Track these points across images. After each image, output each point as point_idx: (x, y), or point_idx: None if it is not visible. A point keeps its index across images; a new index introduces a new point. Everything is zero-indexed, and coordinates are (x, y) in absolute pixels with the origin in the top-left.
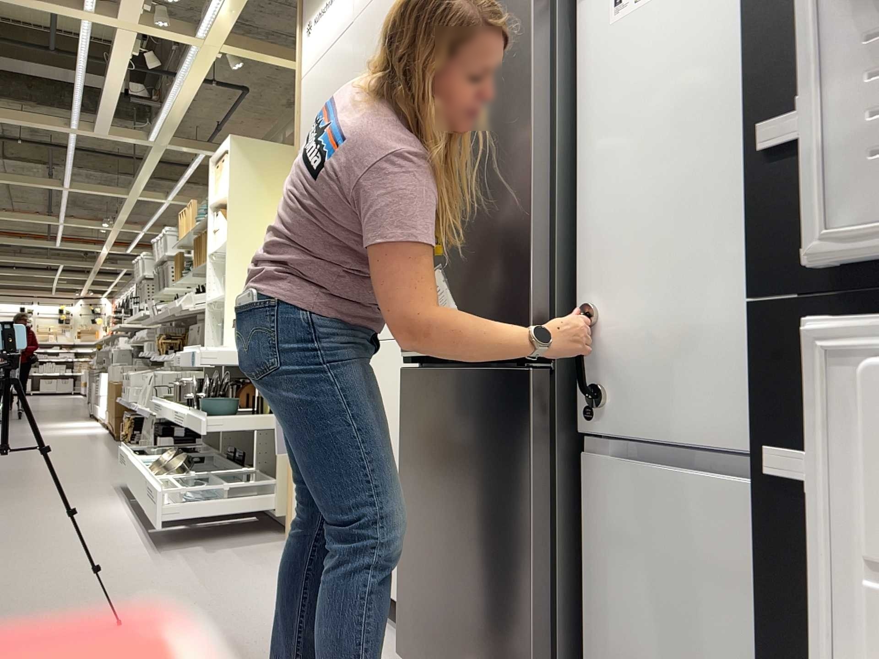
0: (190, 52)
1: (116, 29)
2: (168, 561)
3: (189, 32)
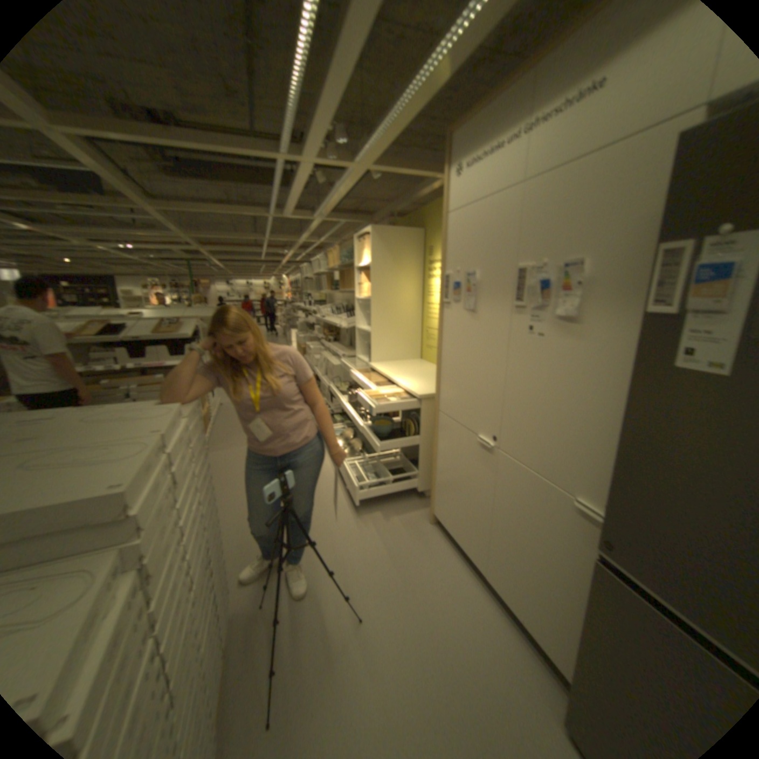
0: (346, 171)
1: (297, 159)
2: (366, 530)
3: (347, 158)
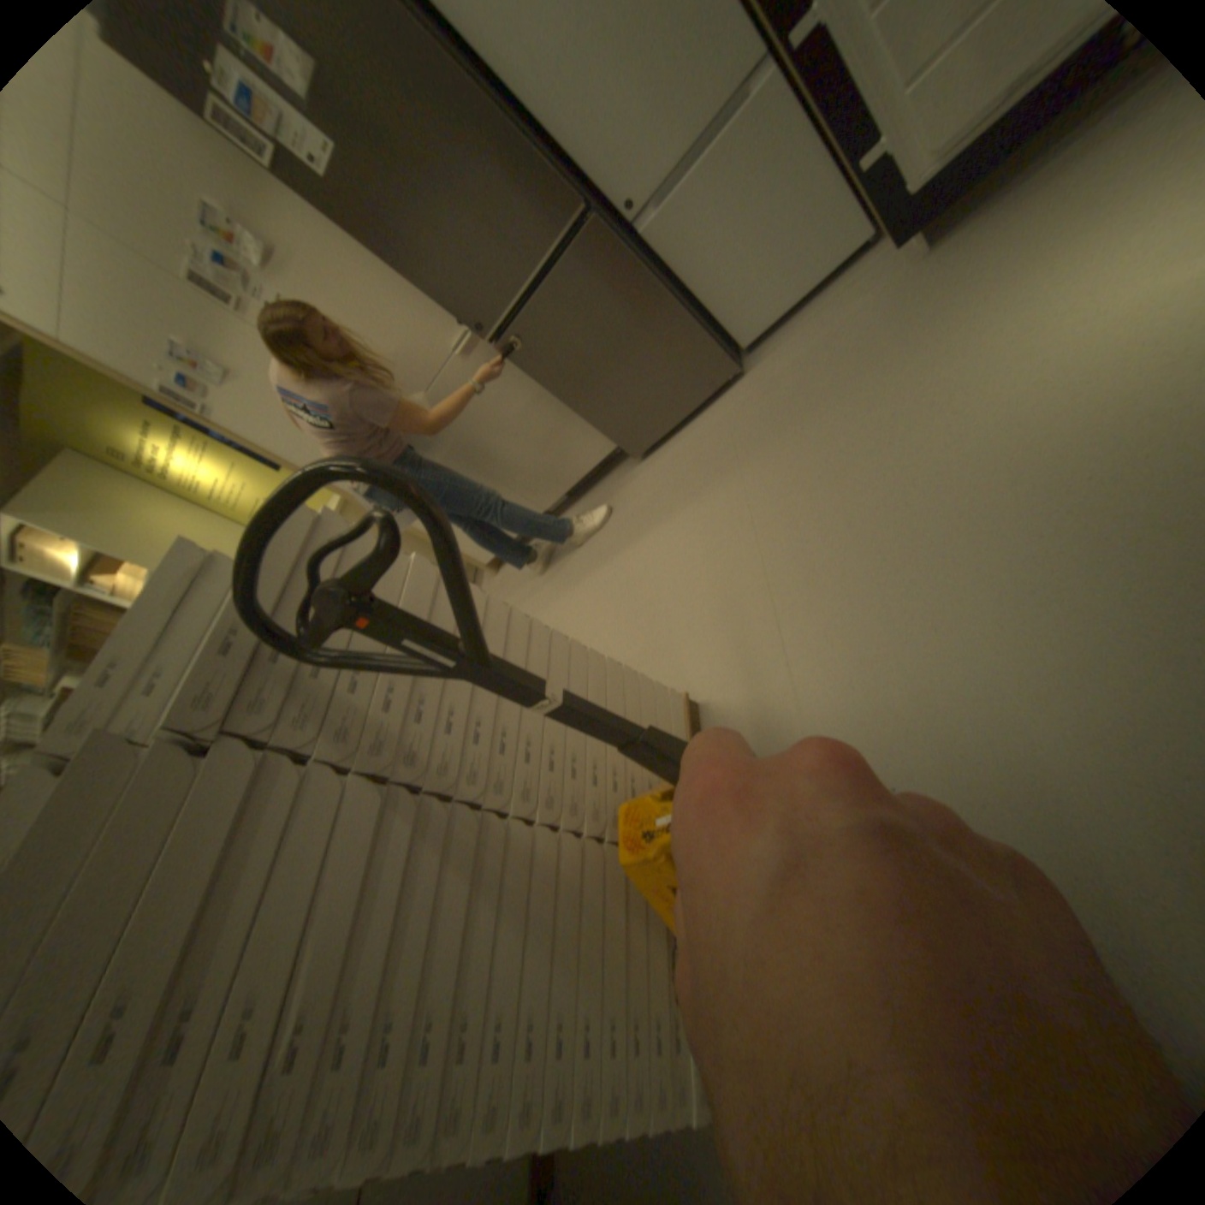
0: None
1: None
2: None
3: None
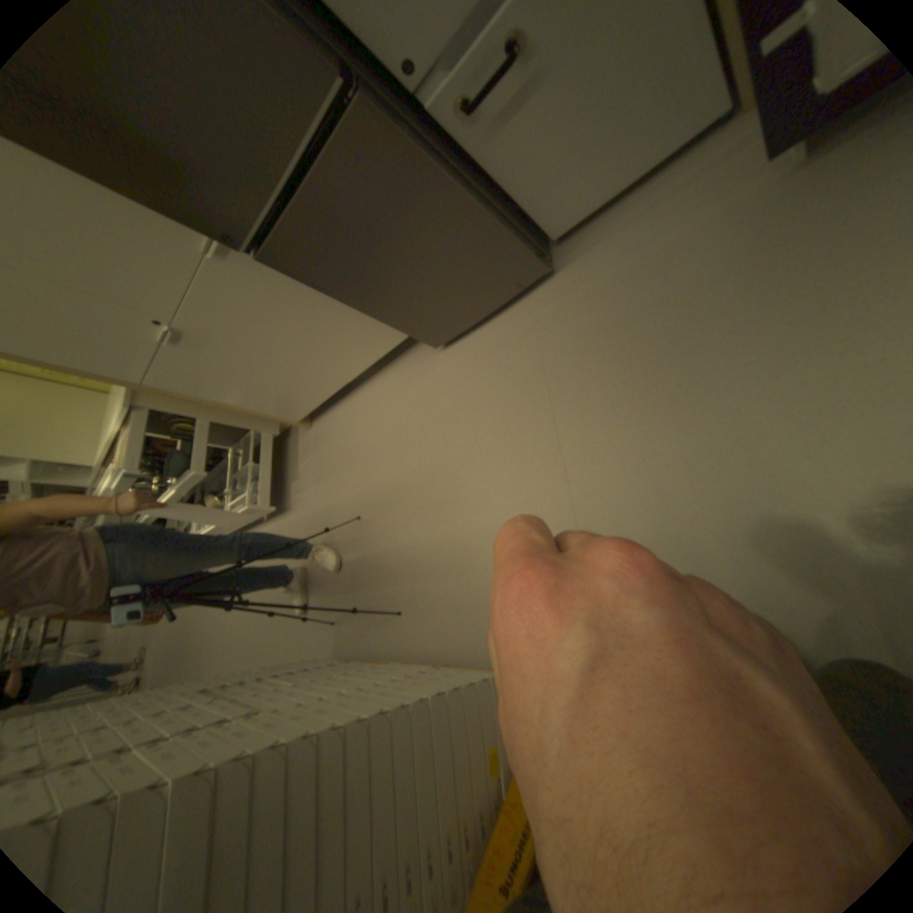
0: None
1: None
2: (304, 500)
3: None
